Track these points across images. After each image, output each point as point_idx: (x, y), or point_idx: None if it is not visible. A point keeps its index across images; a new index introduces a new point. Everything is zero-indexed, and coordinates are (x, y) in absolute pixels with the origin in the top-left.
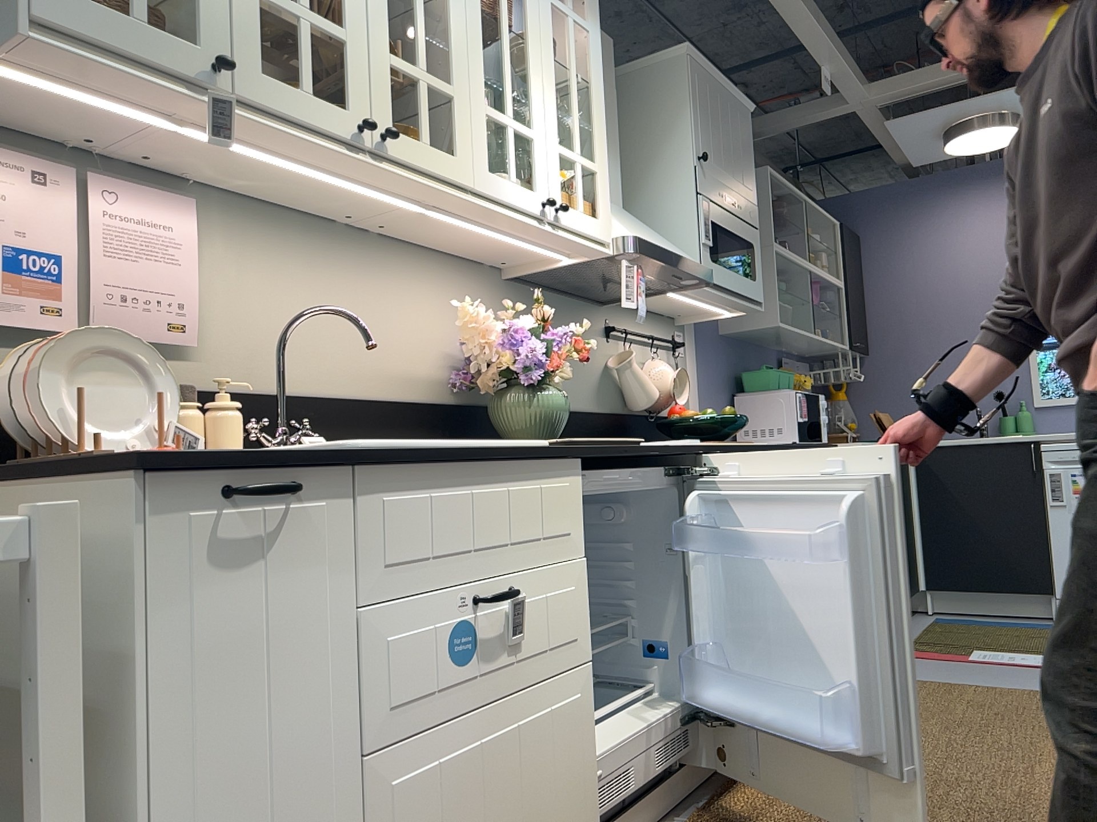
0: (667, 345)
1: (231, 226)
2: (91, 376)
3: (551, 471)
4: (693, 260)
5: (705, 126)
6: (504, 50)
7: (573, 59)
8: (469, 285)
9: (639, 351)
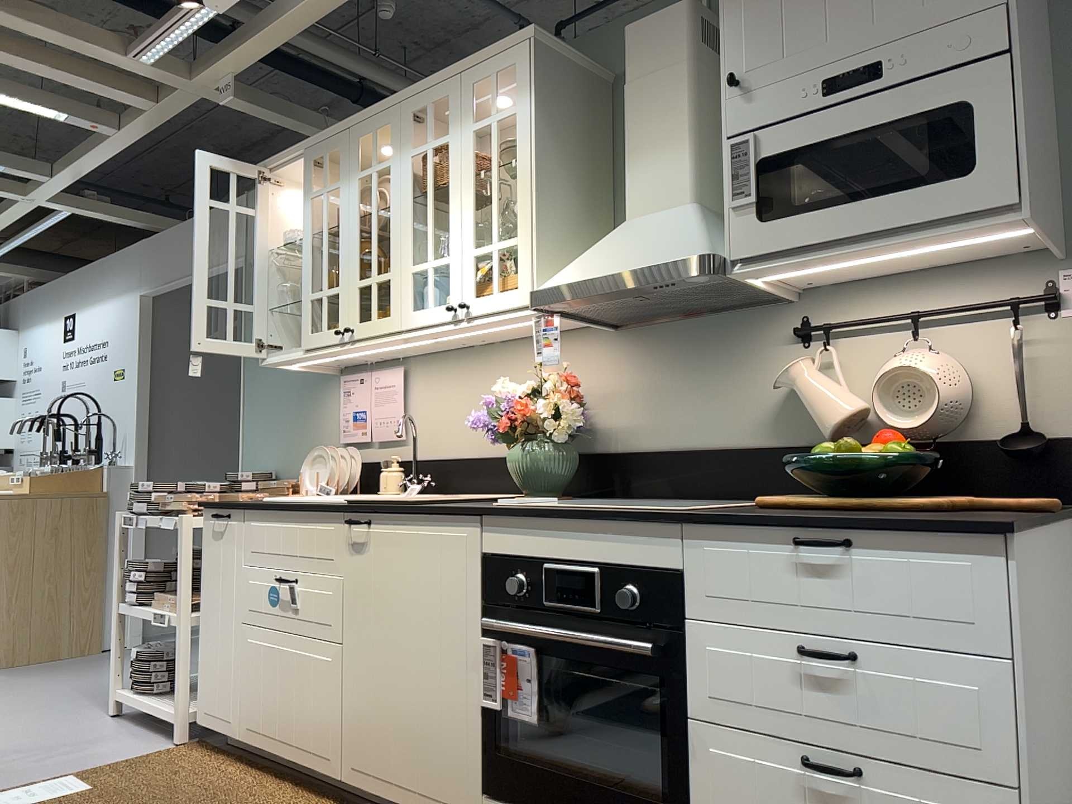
0: (999, 310)
1: (422, 372)
2: (321, 465)
3: (323, 518)
4: (667, 257)
5: (756, 17)
6: (428, 212)
7: (493, 158)
8: (573, 349)
9: (891, 342)
